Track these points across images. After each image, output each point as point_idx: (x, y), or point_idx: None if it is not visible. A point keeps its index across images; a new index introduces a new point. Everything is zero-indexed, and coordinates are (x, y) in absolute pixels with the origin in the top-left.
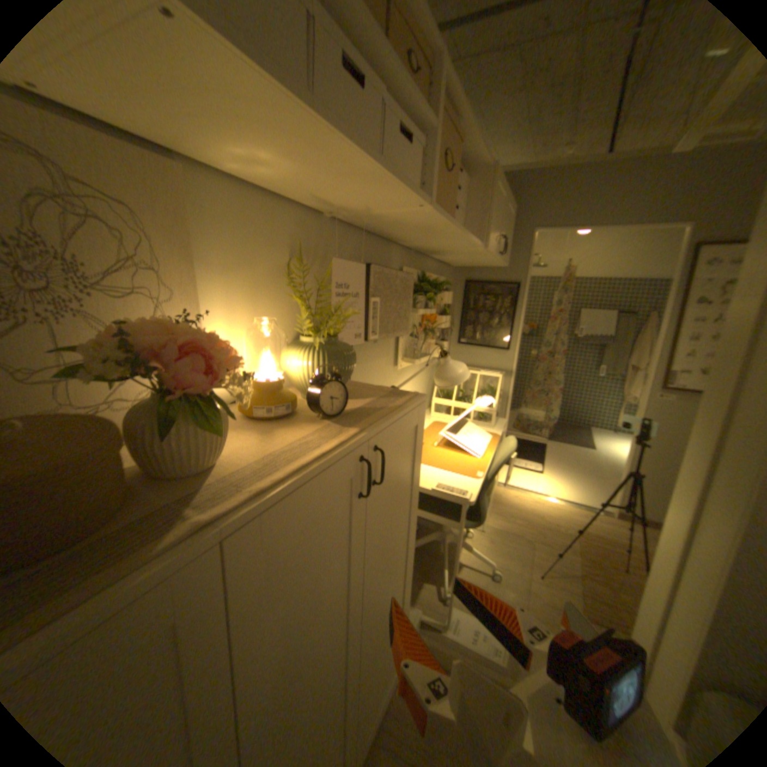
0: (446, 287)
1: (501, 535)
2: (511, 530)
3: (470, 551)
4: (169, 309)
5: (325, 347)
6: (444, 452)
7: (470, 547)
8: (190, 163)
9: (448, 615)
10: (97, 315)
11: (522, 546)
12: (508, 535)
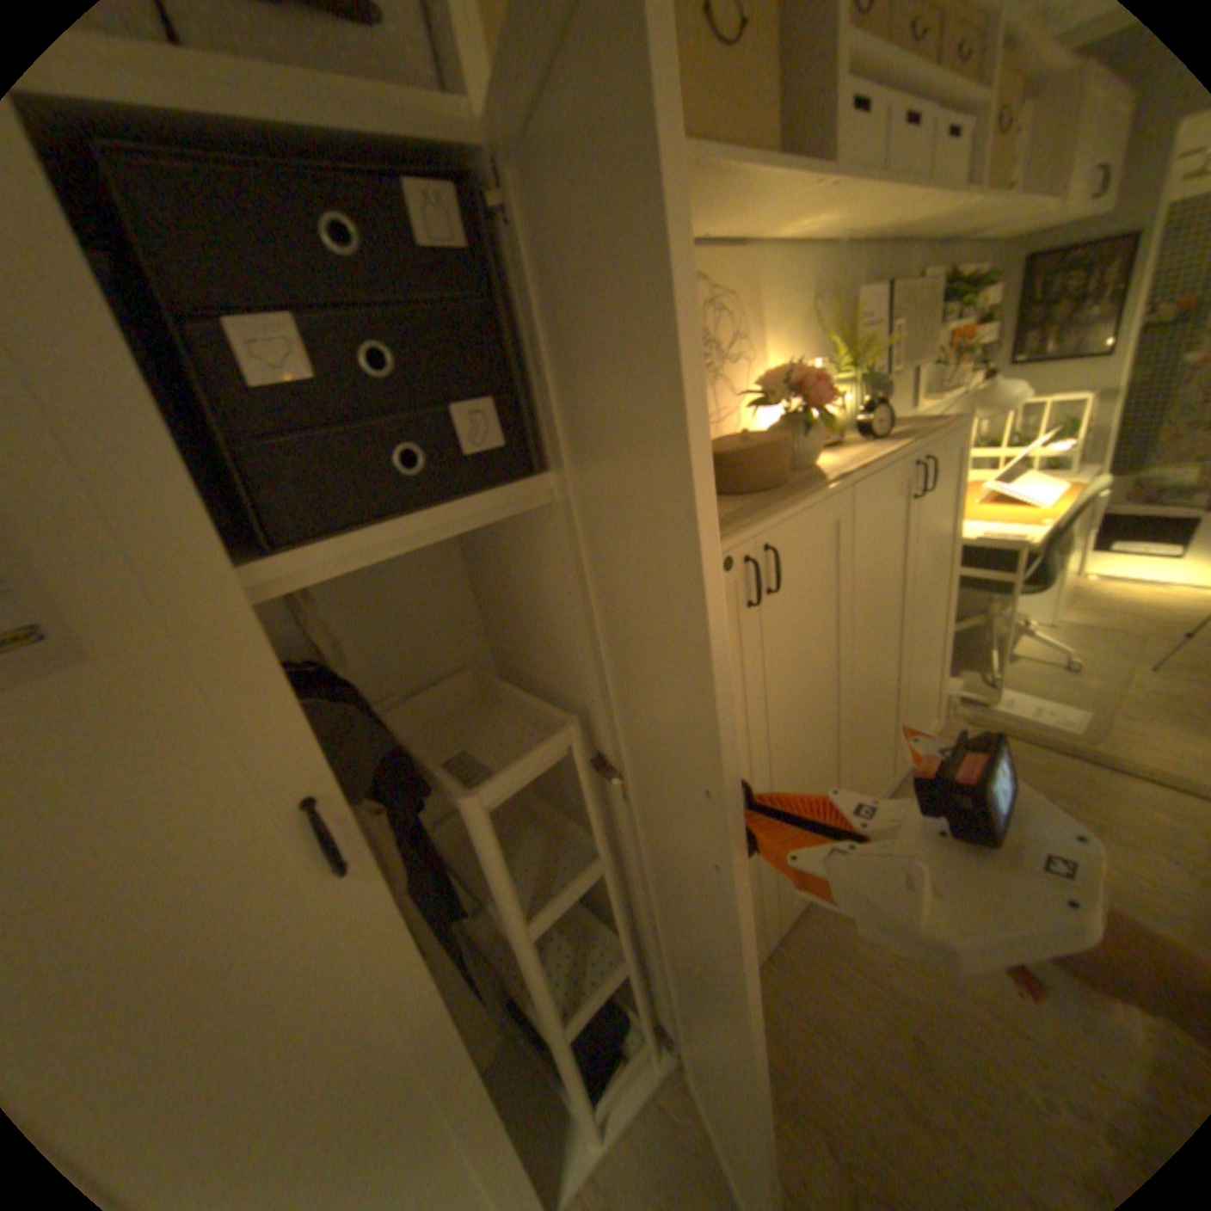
0: (989, 281)
1: (1085, 632)
2: (1105, 627)
3: (1032, 637)
4: (758, 368)
5: (865, 381)
6: (991, 509)
7: (1032, 633)
8: (755, 245)
9: (1000, 687)
10: (727, 380)
11: (1123, 642)
12: (1098, 632)
